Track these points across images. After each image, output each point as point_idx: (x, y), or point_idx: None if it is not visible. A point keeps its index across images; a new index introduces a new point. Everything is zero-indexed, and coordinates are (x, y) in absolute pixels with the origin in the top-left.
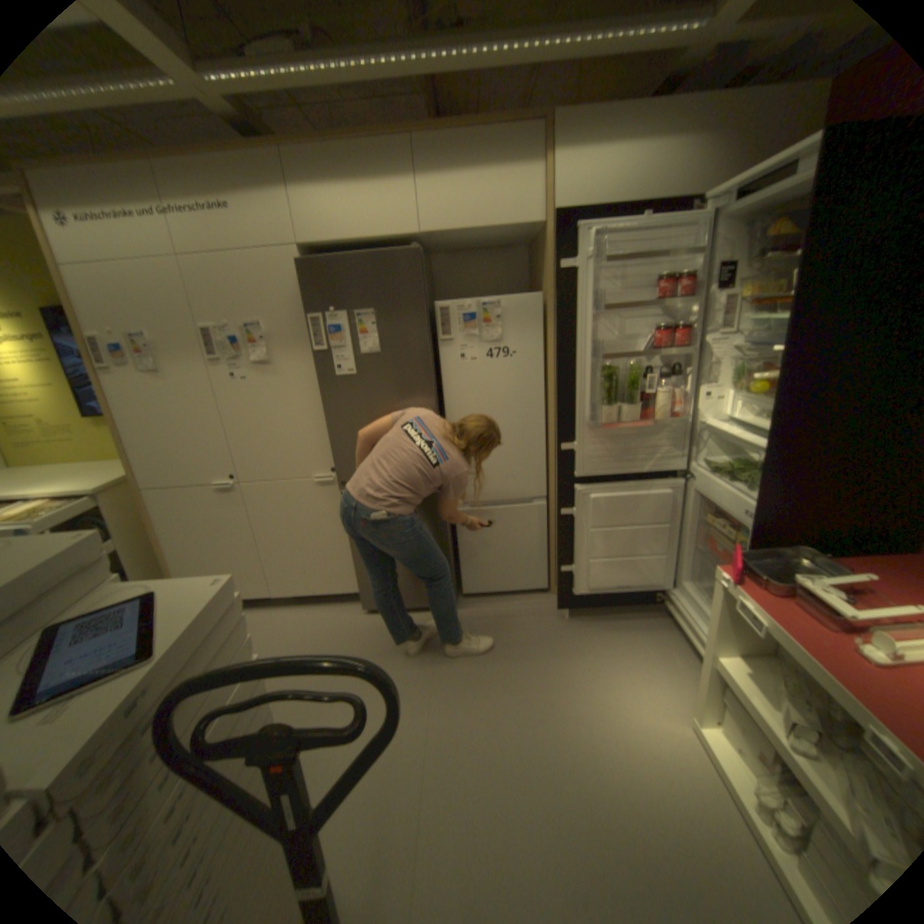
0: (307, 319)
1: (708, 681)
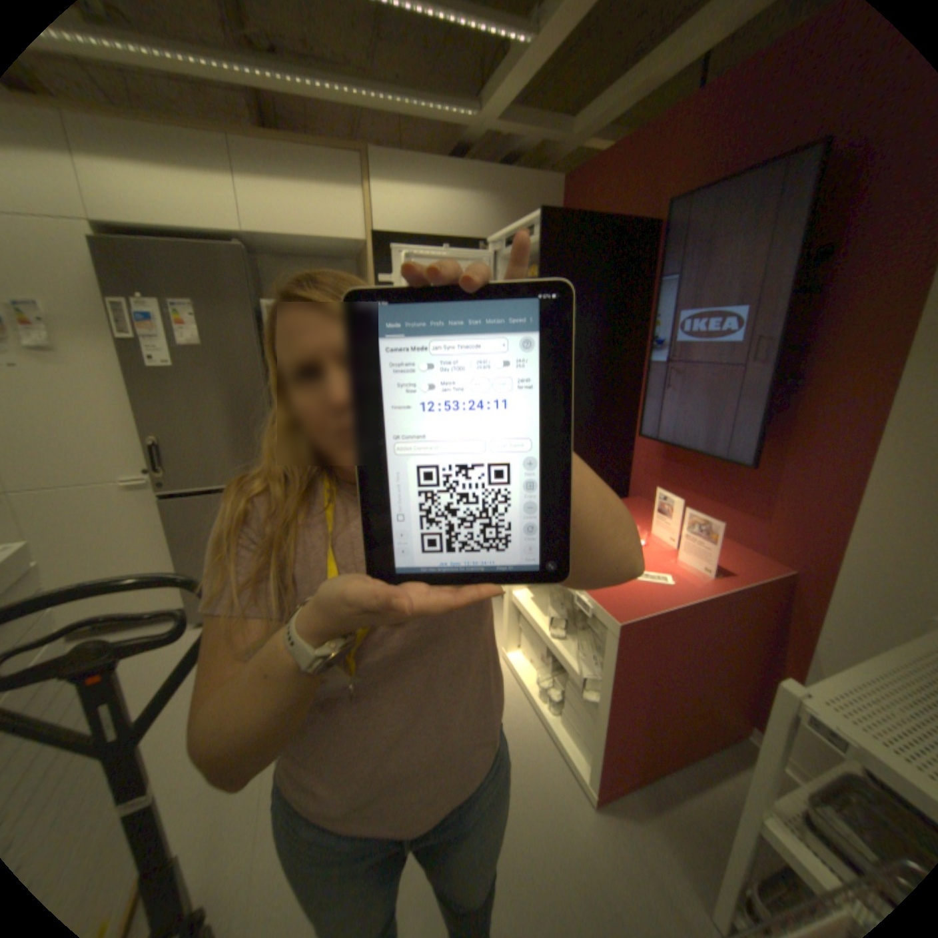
0: (103, 303)
1: (506, 613)
